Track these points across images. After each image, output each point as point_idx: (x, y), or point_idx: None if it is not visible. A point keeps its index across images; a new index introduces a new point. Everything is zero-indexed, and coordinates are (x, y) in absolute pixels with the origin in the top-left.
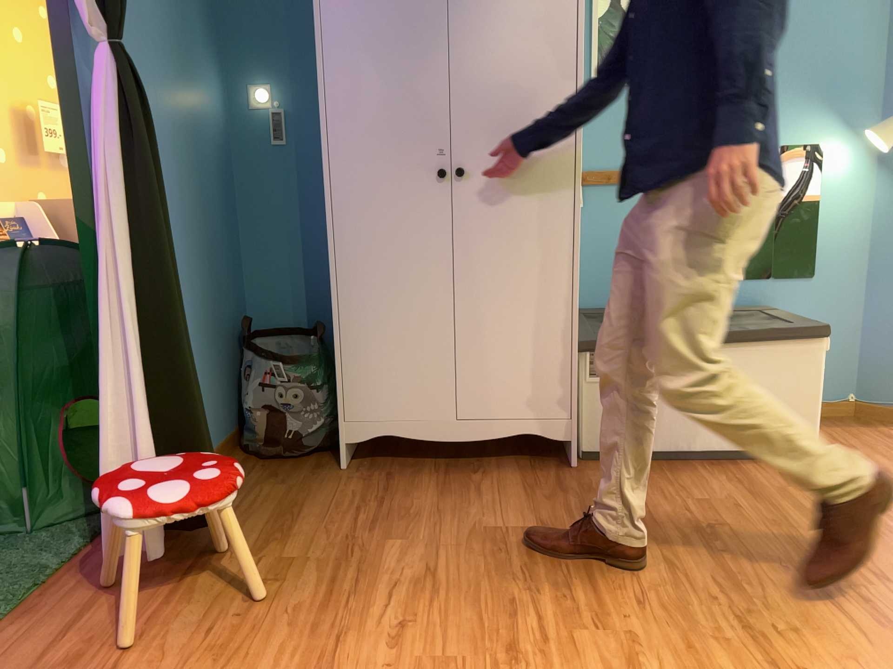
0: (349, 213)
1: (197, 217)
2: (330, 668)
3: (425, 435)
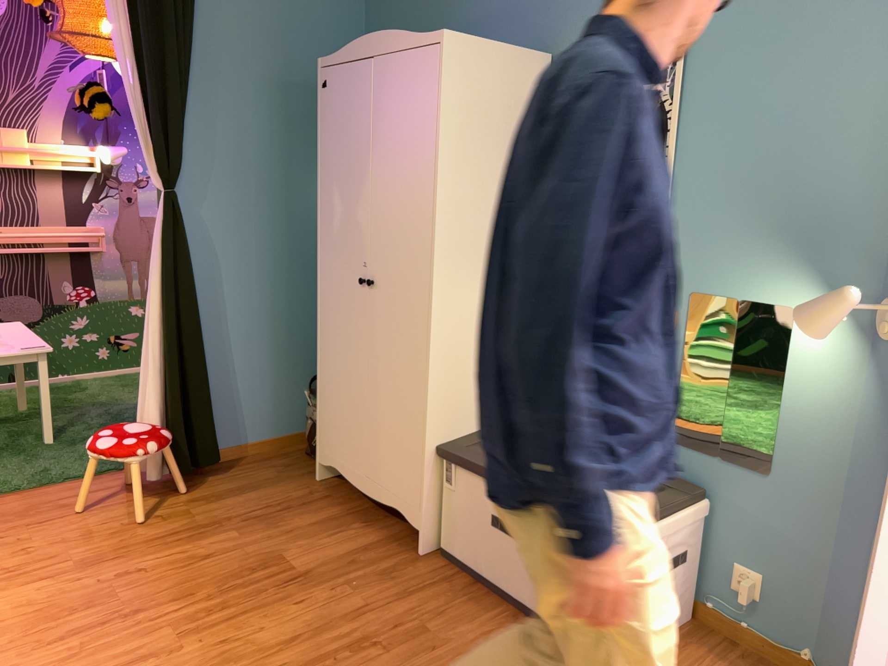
0: (325, 298)
1: (289, 280)
2: (90, 568)
3: (350, 478)
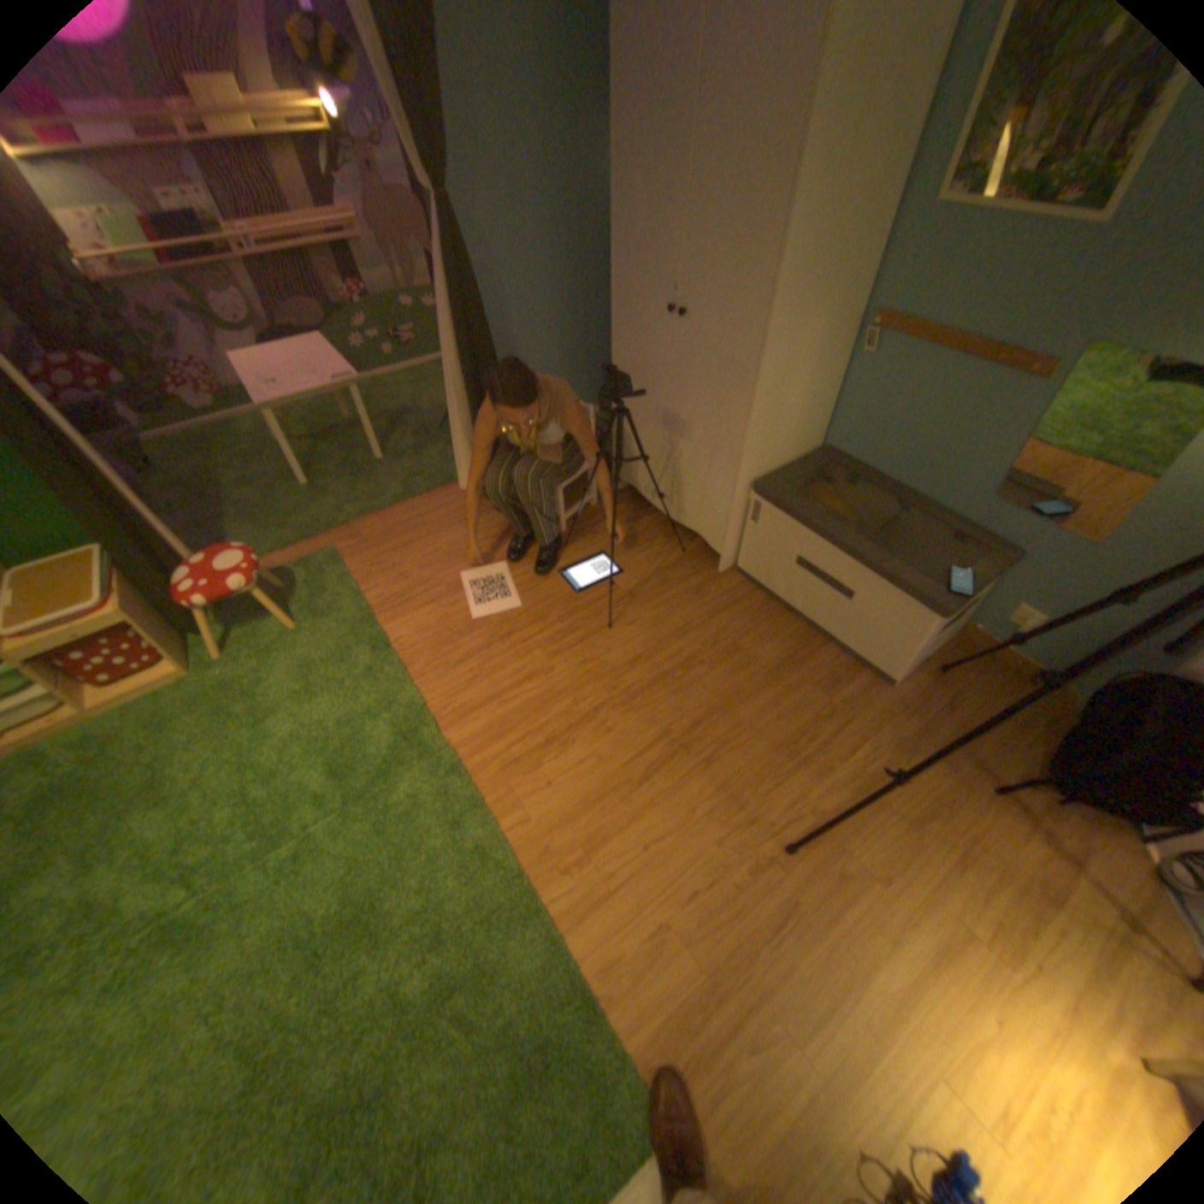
0: (622, 323)
1: (570, 287)
2: (458, 593)
3: (648, 500)
